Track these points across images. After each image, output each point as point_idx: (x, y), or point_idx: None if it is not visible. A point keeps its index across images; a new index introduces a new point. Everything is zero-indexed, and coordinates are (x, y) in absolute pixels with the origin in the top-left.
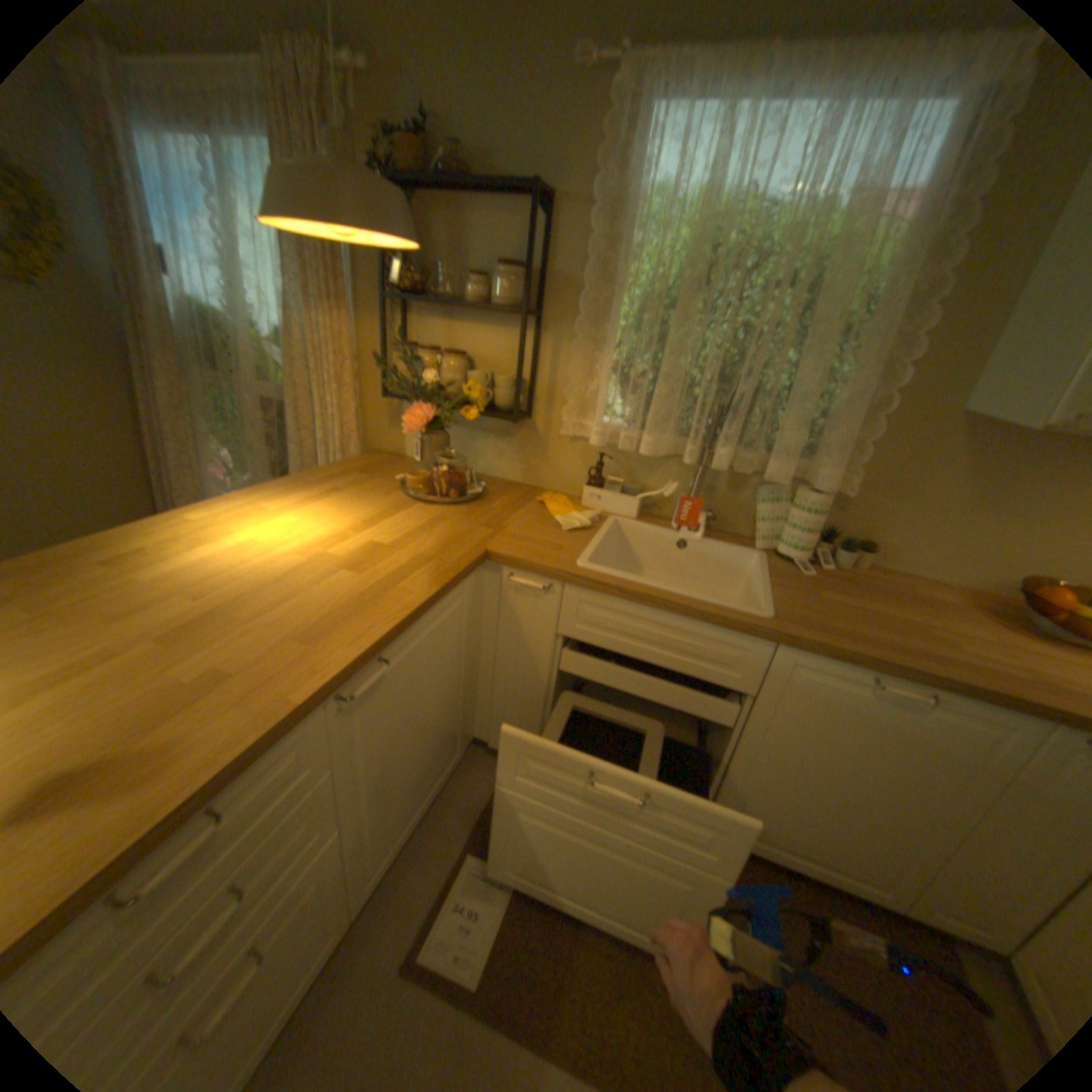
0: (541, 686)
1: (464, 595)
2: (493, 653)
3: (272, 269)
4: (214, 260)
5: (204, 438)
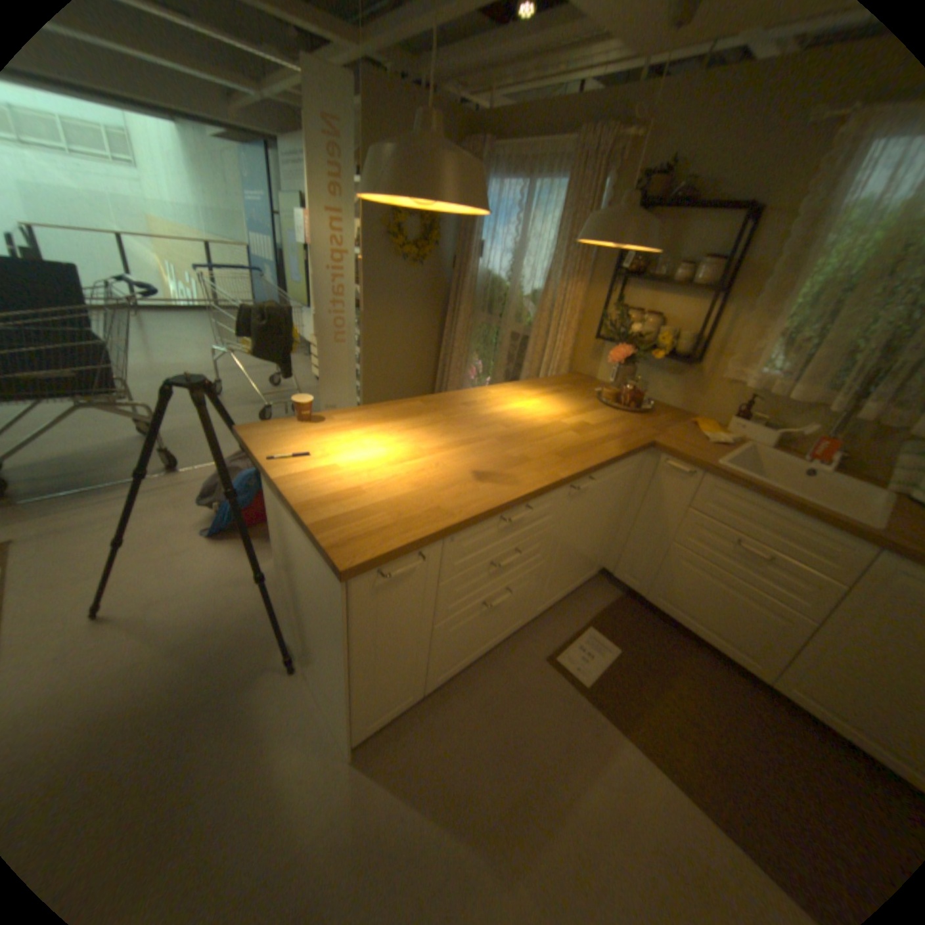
0: (667, 541)
1: (633, 465)
2: (637, 512)
3: (545, 256)
4: (511, 251)
5: (474, 353)
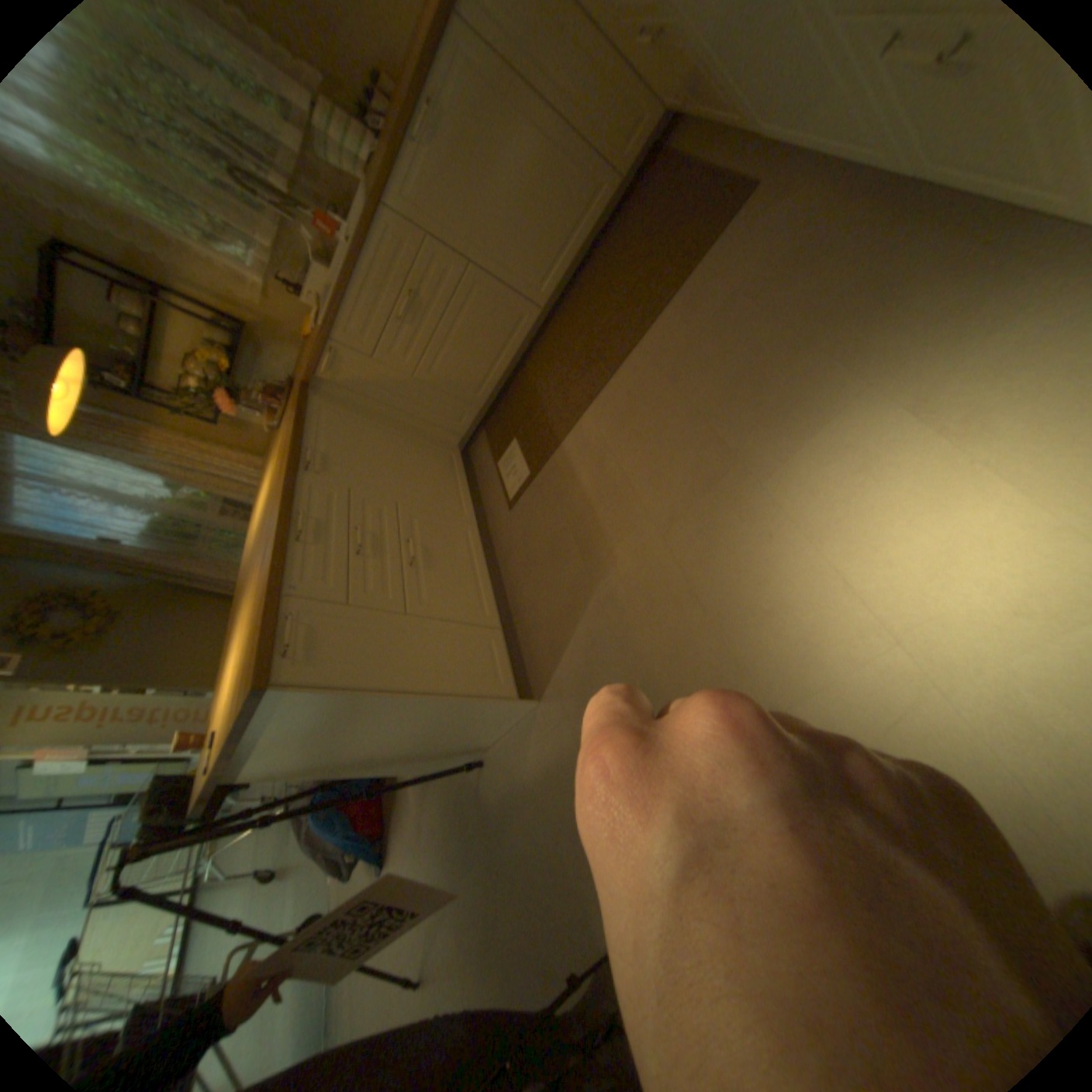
0: (415, 382)
1: (325, 405)
2: (390, 406)
3: (121, 468)
4: (114, 506)
5: None
